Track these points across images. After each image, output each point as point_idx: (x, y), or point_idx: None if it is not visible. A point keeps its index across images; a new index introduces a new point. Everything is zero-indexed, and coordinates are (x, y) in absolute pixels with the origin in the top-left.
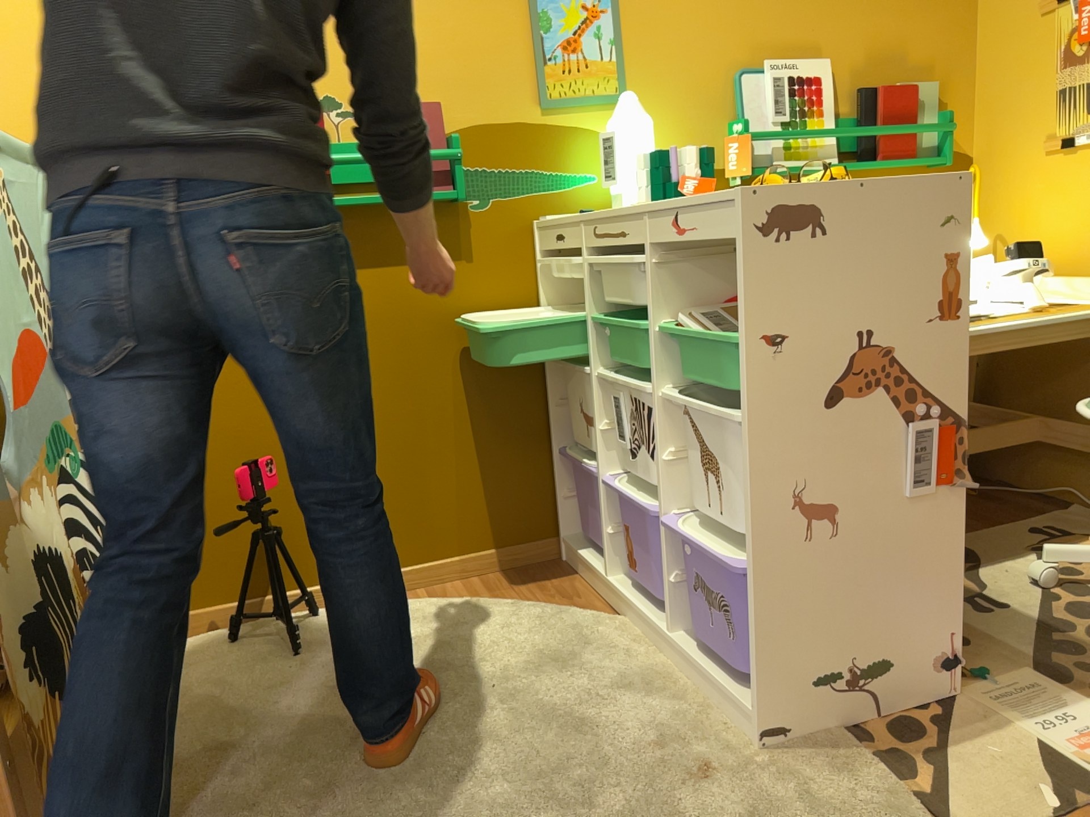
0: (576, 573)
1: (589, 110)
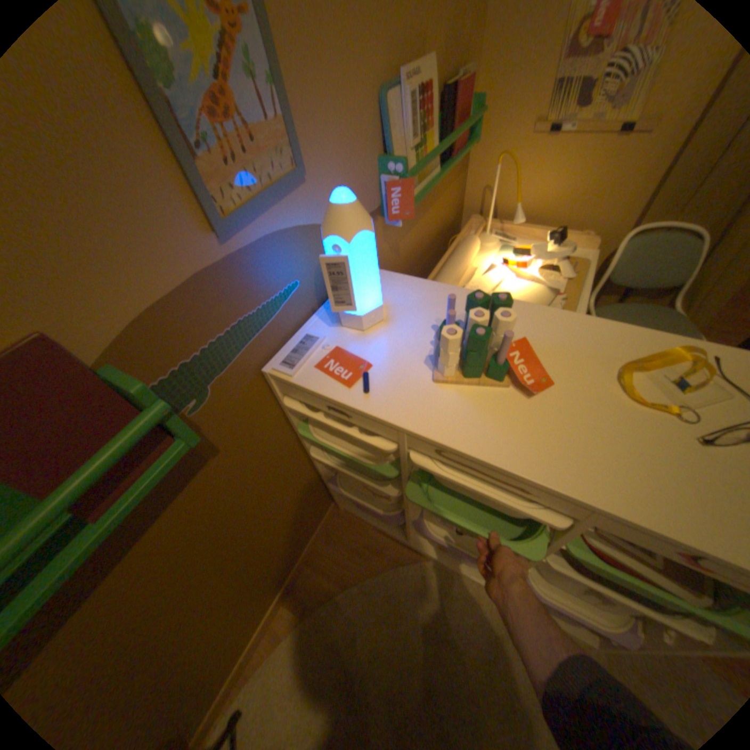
0: (363, 523)
1: (272, 205)
